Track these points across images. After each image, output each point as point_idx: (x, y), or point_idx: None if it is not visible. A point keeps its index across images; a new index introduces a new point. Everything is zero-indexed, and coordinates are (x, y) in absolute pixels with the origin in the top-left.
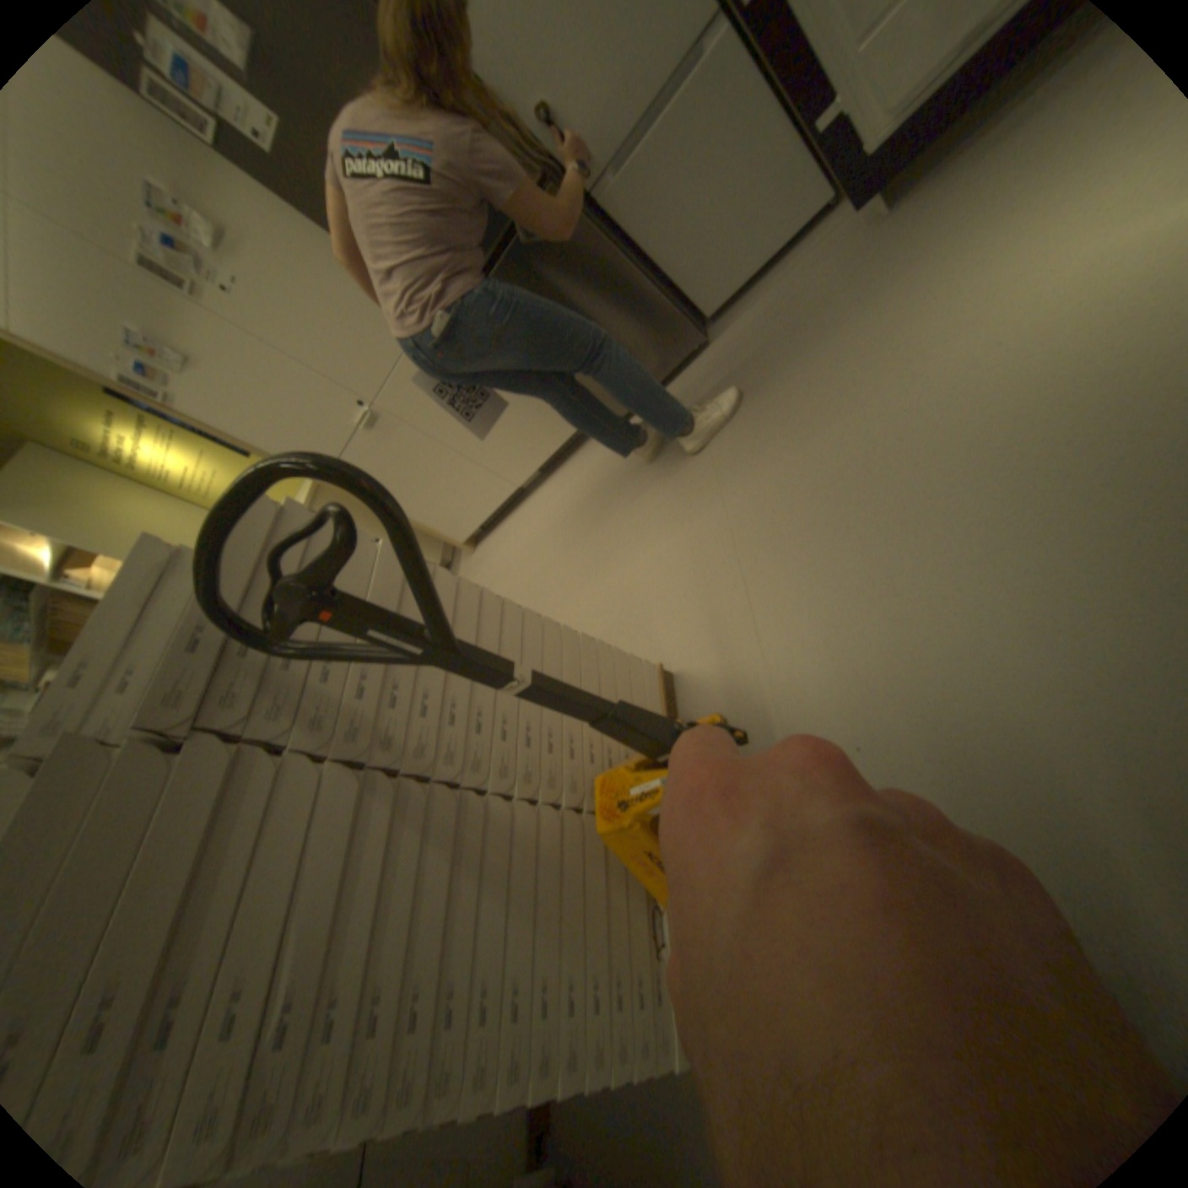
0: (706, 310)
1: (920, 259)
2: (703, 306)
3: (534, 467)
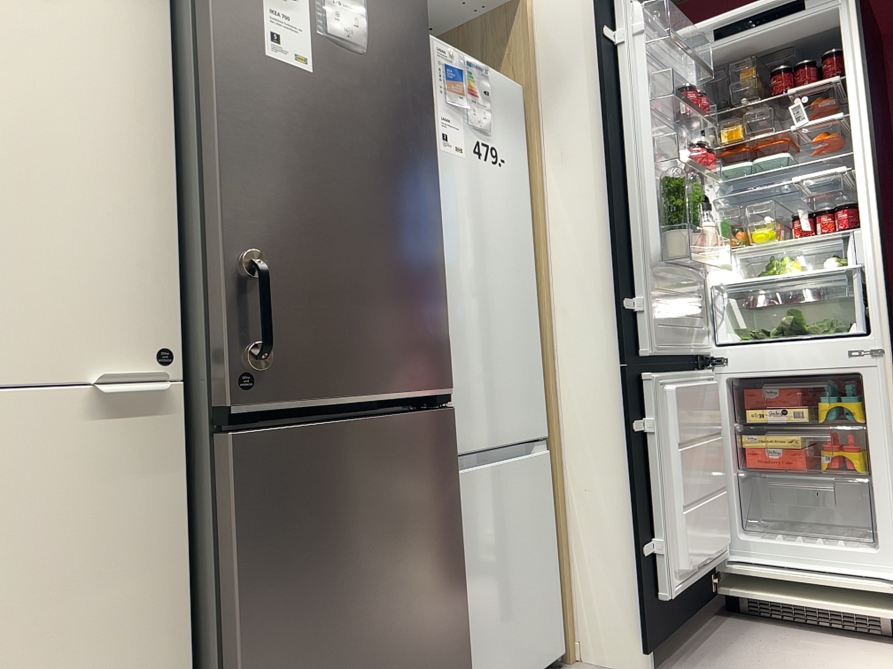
0: None
1: None
2: None
3: None
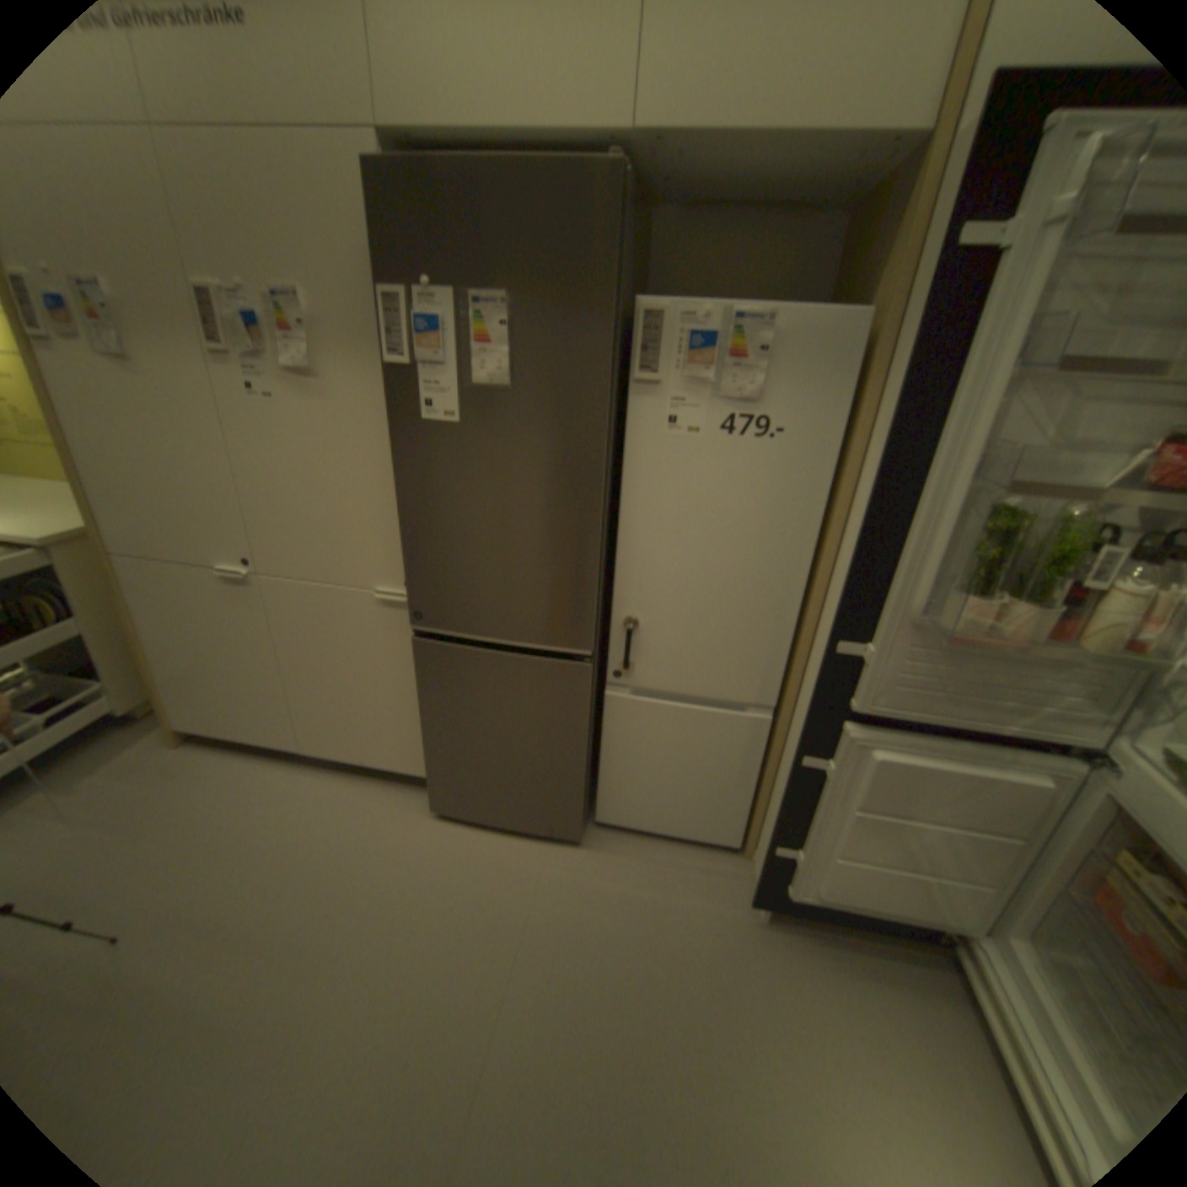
0: (596, 816)
1: (770, 1031)
2: (597, 806)
3: (333, 756)
